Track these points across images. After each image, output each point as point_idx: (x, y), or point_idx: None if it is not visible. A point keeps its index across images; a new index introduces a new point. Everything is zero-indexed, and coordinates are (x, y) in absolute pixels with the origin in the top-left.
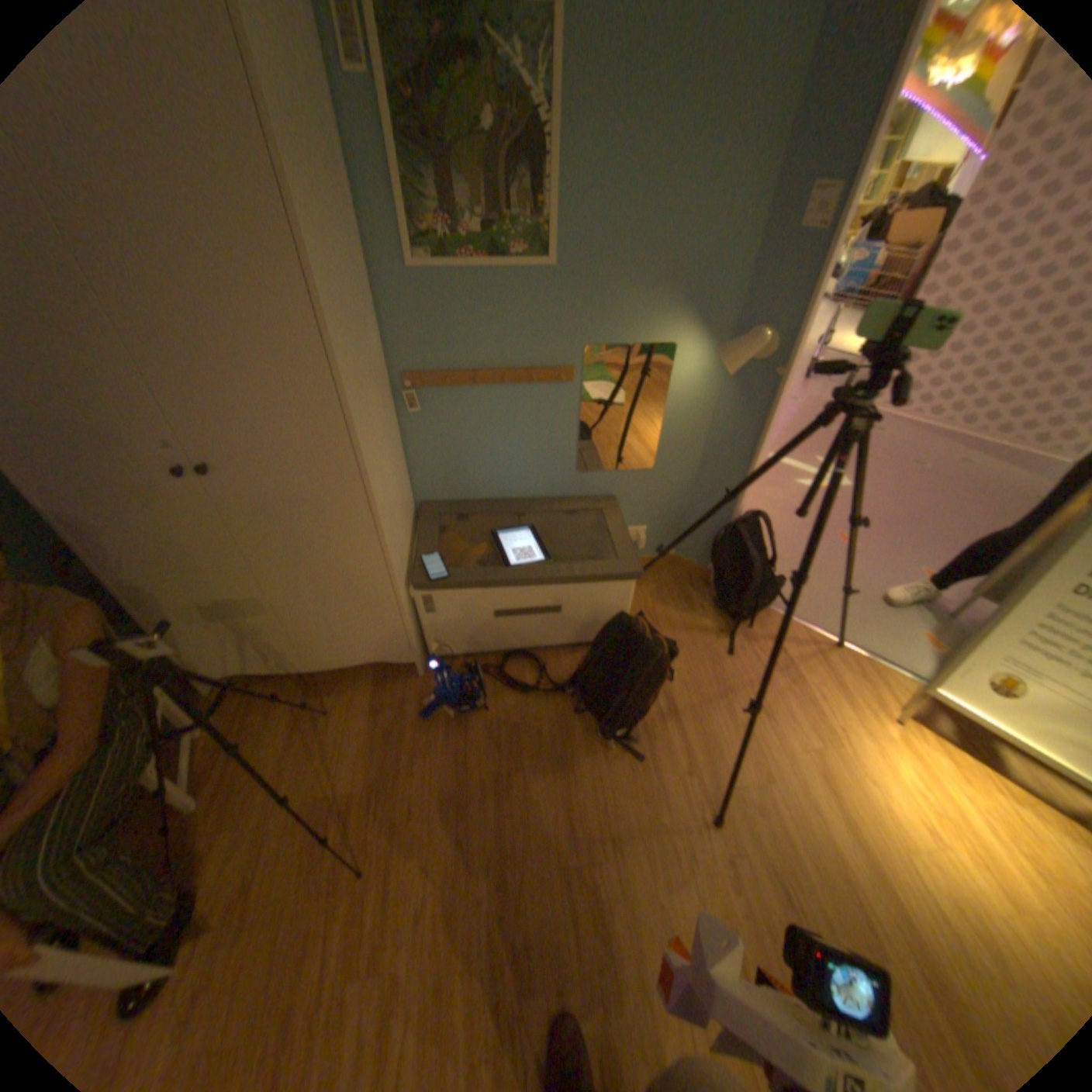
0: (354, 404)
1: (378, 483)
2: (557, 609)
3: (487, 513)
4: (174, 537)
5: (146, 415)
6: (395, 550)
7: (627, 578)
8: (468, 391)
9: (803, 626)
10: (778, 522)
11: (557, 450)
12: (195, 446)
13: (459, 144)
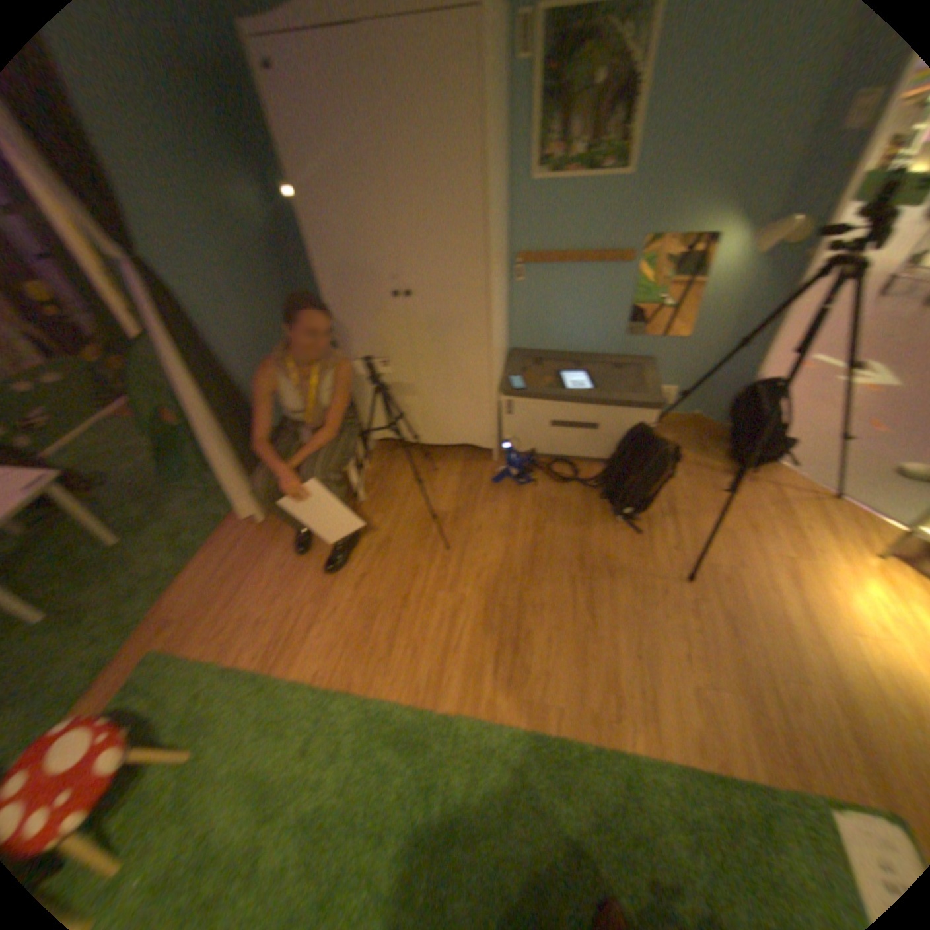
0: (493, 257)
1: (496, 314)
2: (595, 427)
3: (556, 359)
4: (384, 338)
5: (390, 261)
6: (496, 364)
7: (652, 407)
8: (558, 268)
9: (807, 481)
10: (807, 406)
11: (615, 317)
12: (406, 282)
13: (580, 97)
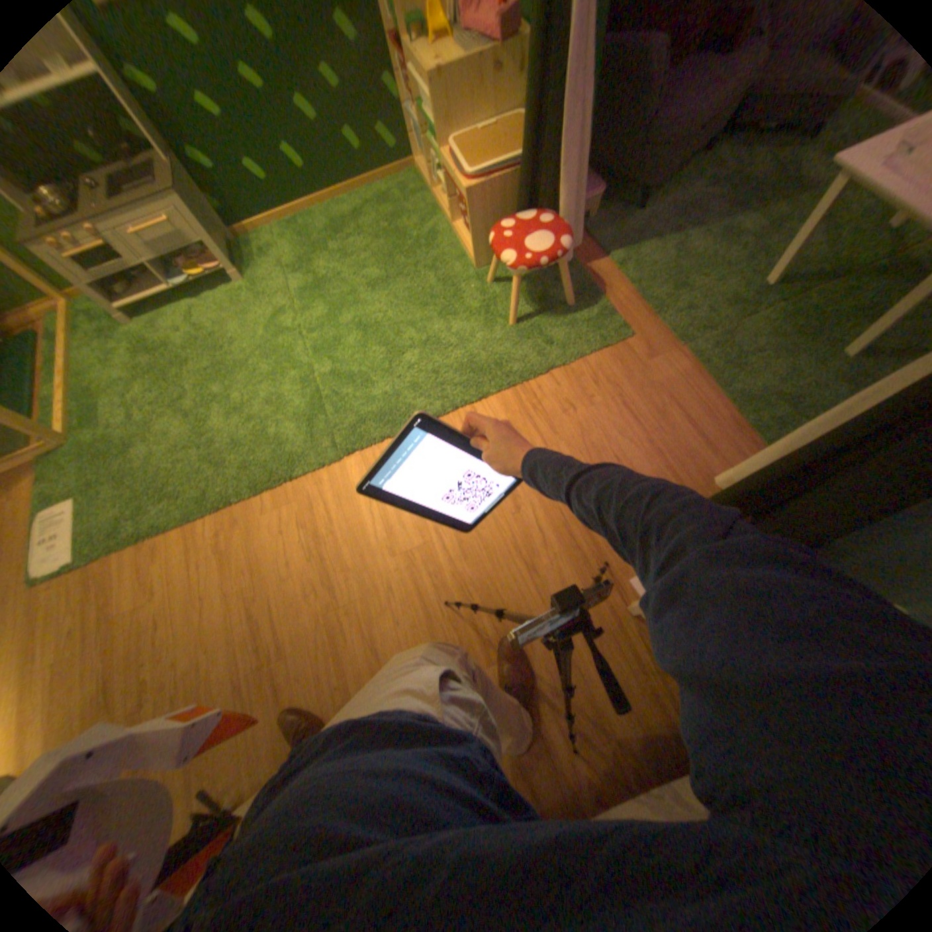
0: None
1: None
2: None
3: None
4: None
5: None
6: None
7: None
8: None
9: None
10: None
11: None
12: None
13: None
